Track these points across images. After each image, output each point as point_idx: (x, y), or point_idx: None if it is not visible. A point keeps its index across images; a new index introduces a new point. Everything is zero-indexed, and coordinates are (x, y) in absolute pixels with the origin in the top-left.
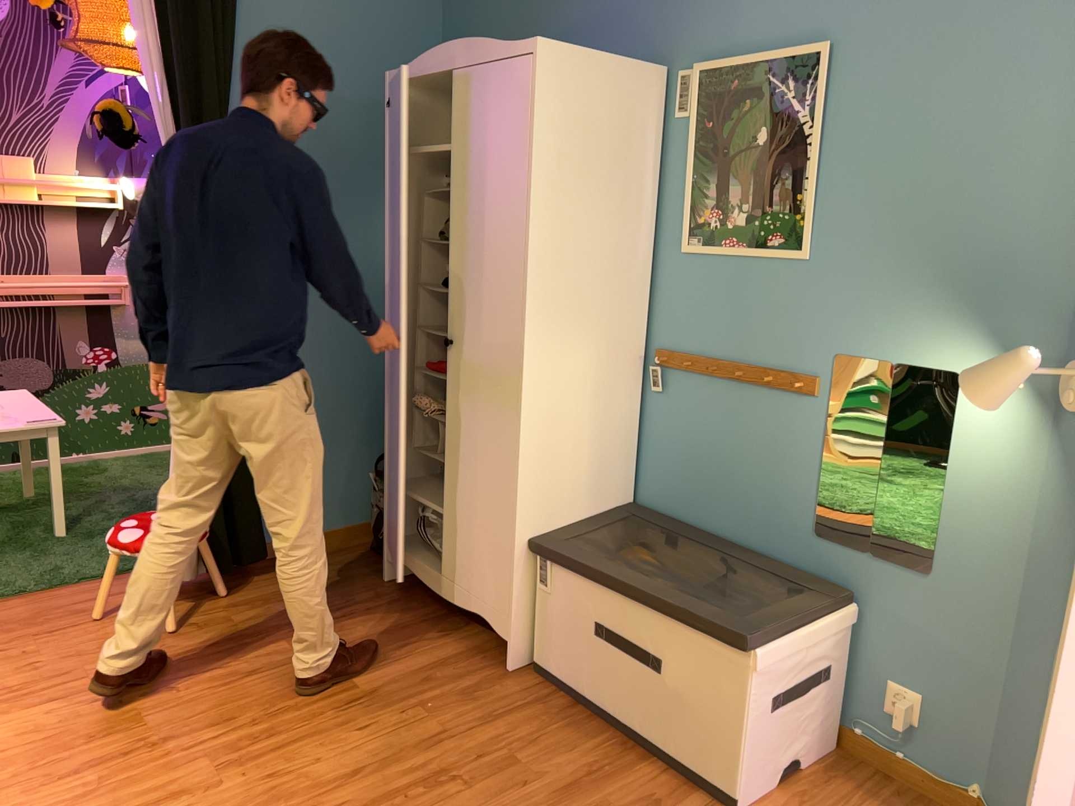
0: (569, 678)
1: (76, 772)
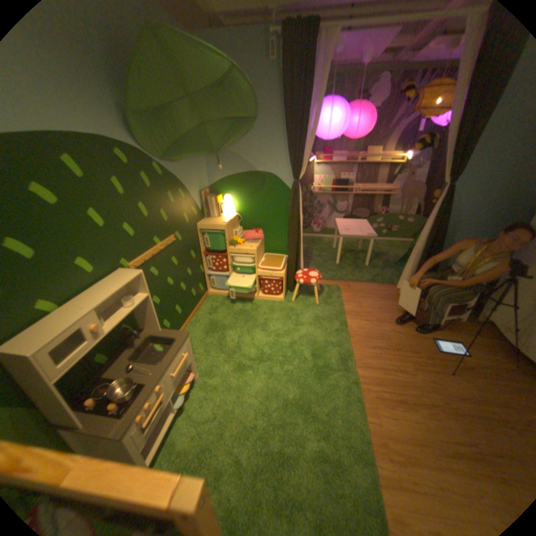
0: None
1: (373, 348)
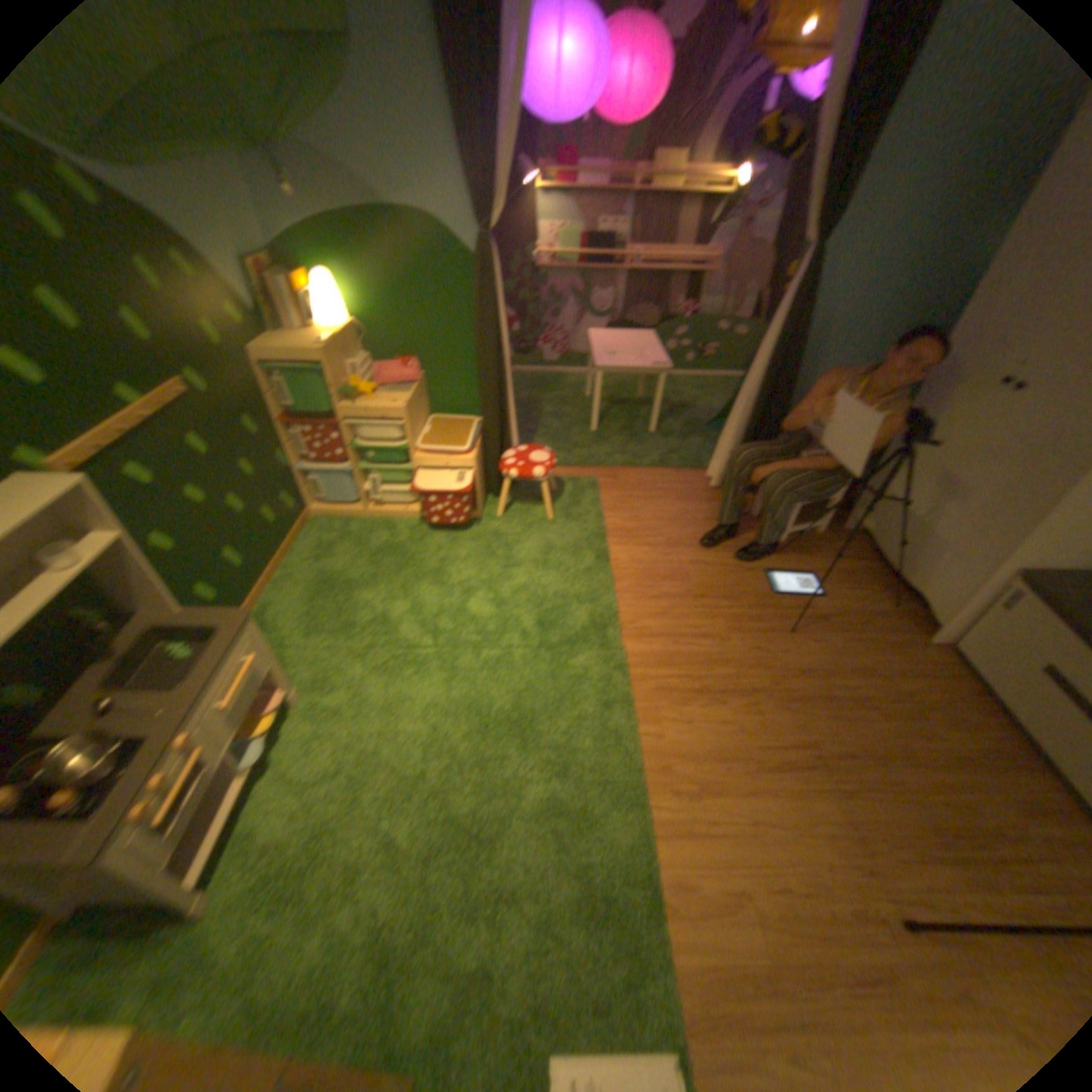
0: (988, 679)
1: (656, 597)
